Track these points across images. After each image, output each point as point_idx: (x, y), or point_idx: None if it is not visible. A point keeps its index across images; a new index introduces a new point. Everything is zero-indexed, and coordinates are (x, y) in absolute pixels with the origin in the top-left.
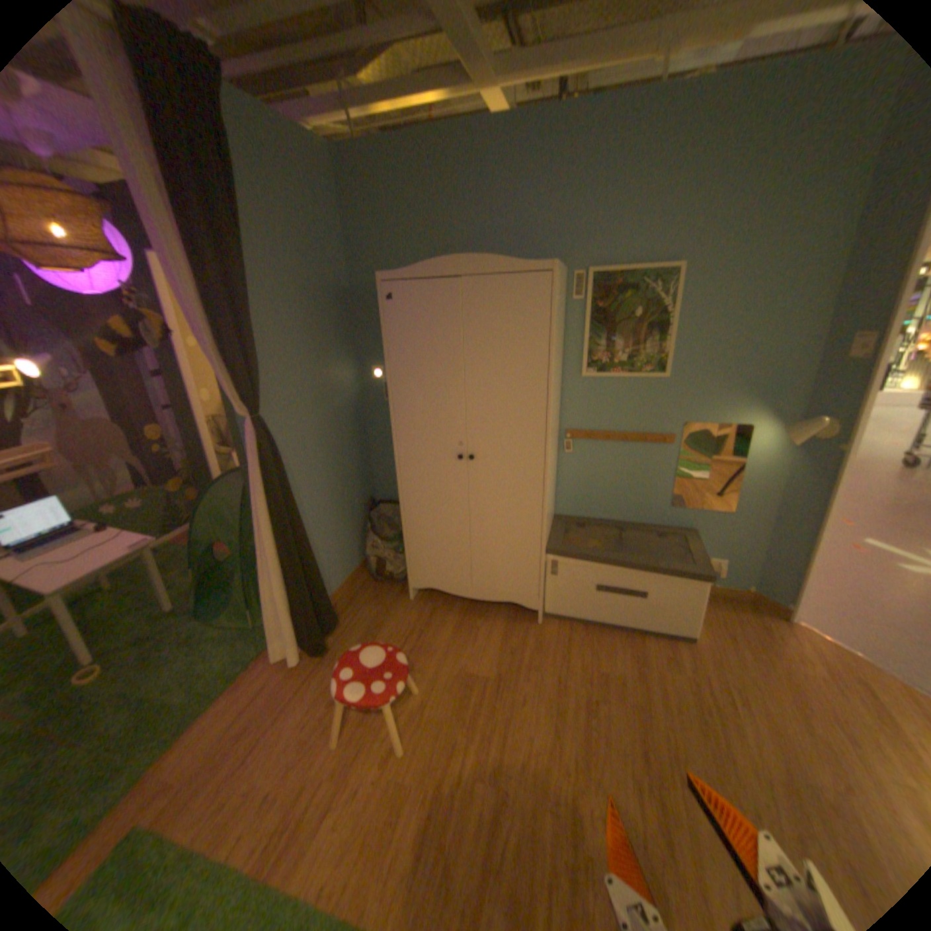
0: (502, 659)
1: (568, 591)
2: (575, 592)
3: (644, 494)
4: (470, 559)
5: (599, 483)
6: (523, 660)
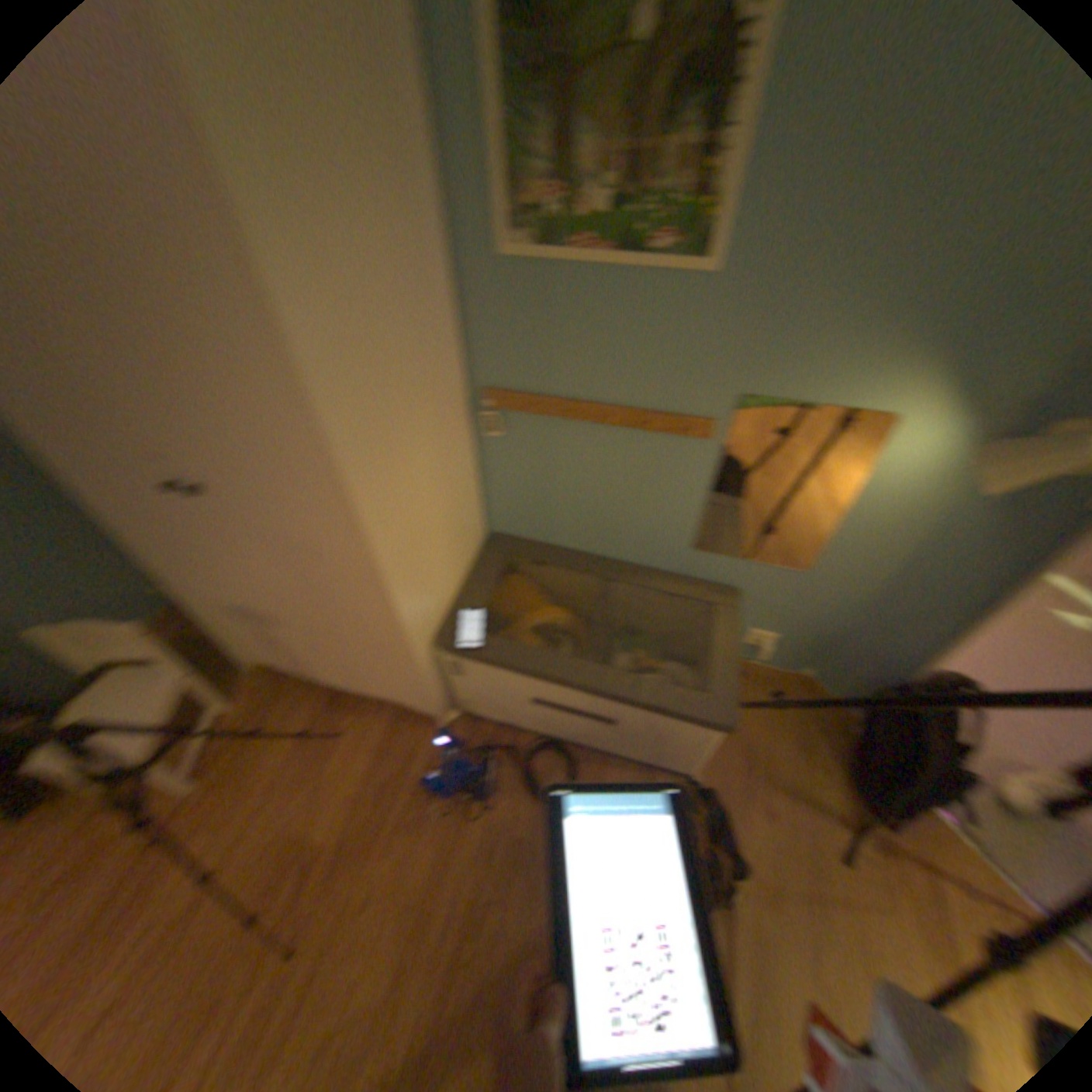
0: (360, 806)
1: (485, 697)
2: (496, 700)
3: (647, 527)
4: (319, 632)
5: (565, 498)
6: (396, 807)
